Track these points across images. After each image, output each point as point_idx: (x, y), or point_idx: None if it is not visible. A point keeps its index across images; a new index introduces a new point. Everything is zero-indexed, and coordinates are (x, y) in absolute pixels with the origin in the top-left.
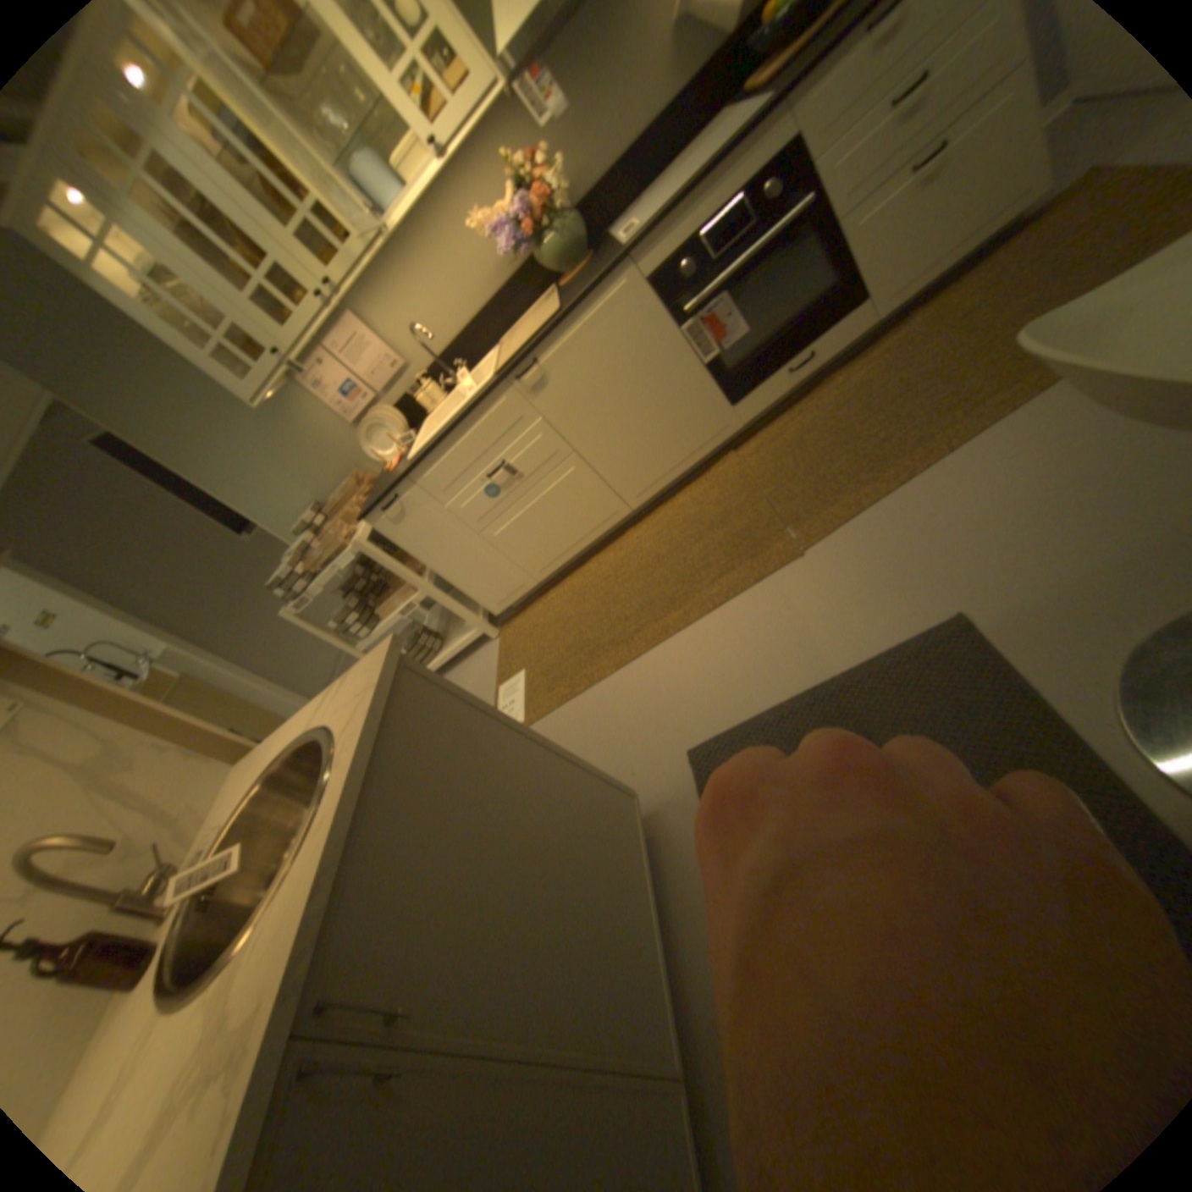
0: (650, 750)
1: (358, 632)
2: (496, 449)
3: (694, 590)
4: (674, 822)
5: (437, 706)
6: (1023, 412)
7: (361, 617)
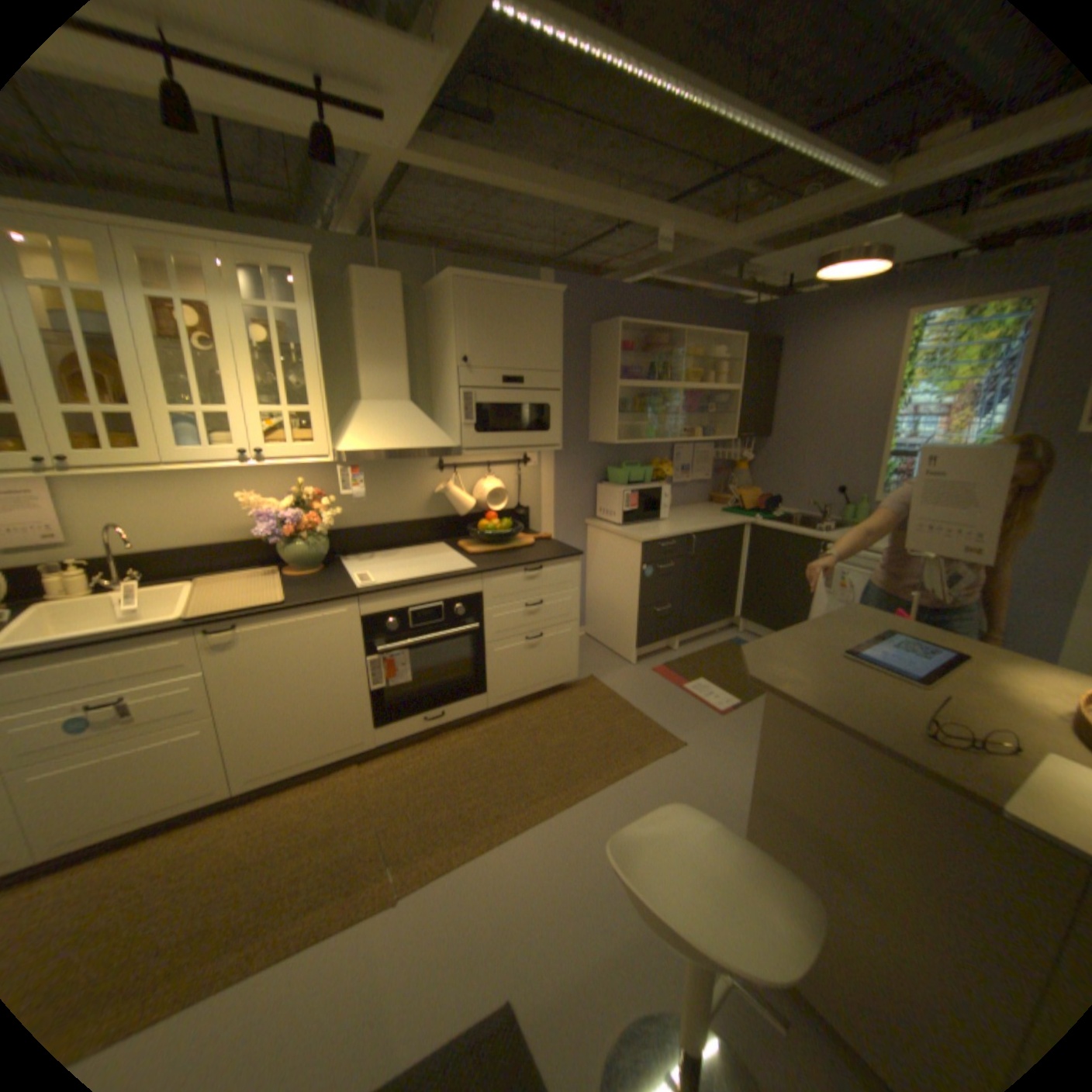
0: None
1: None
2: (121, 684)
3: (267, 925)
4: None
5: None
6: (554, 822)
7: None
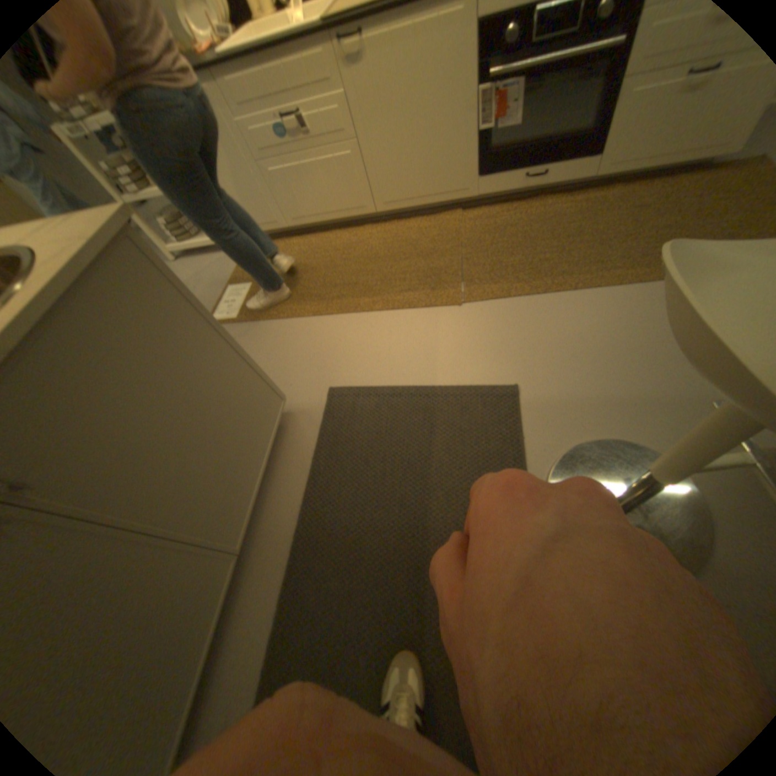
0: (307, 376)
1: (123, 184)
2: (293, 93)
3: (385, 290)
4: (300, 423)
5: (145, 282)
6: (621, 288)
7: (129, 173)
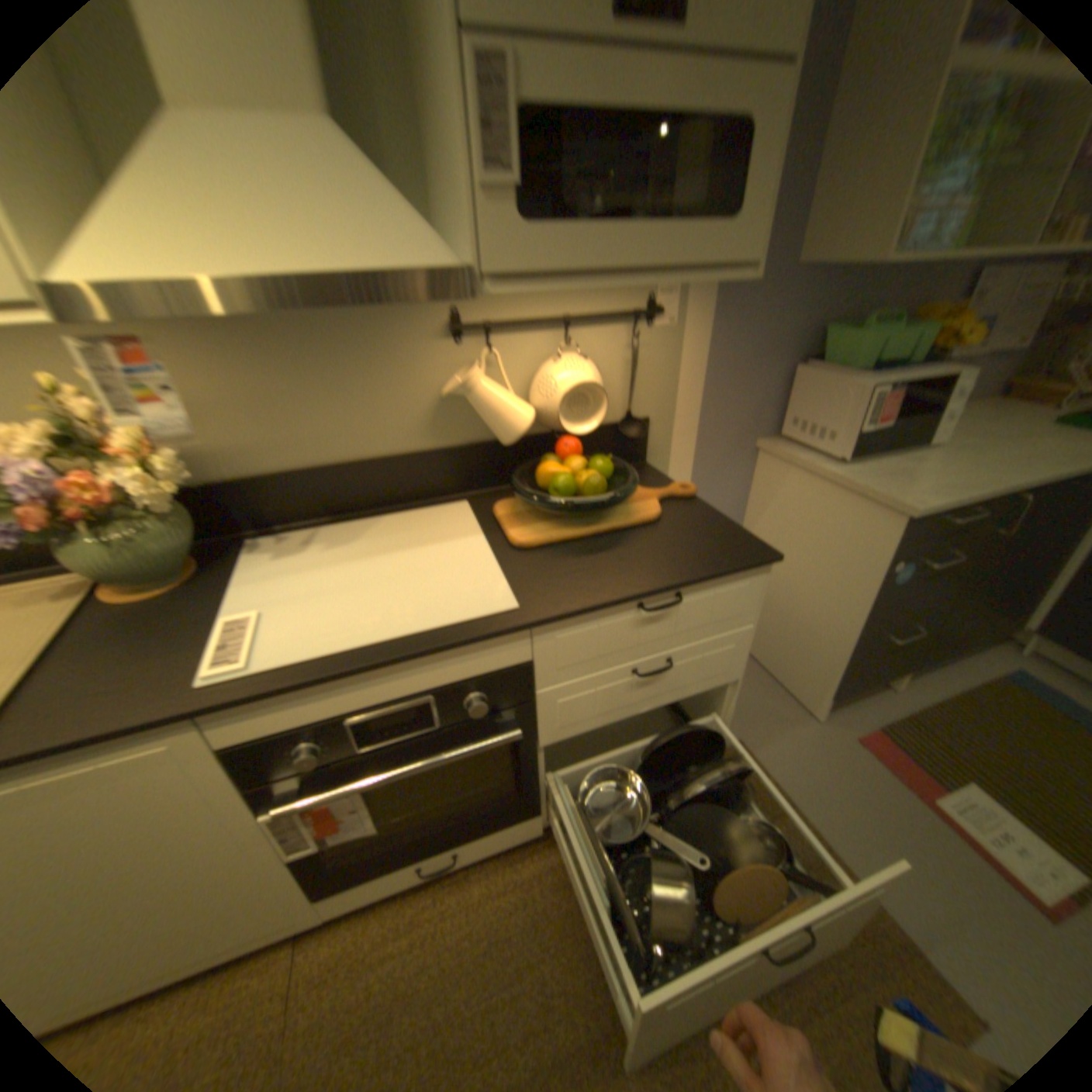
0: None
1: None
2: None
3: None
4: None
5: None
6: None
7: None
